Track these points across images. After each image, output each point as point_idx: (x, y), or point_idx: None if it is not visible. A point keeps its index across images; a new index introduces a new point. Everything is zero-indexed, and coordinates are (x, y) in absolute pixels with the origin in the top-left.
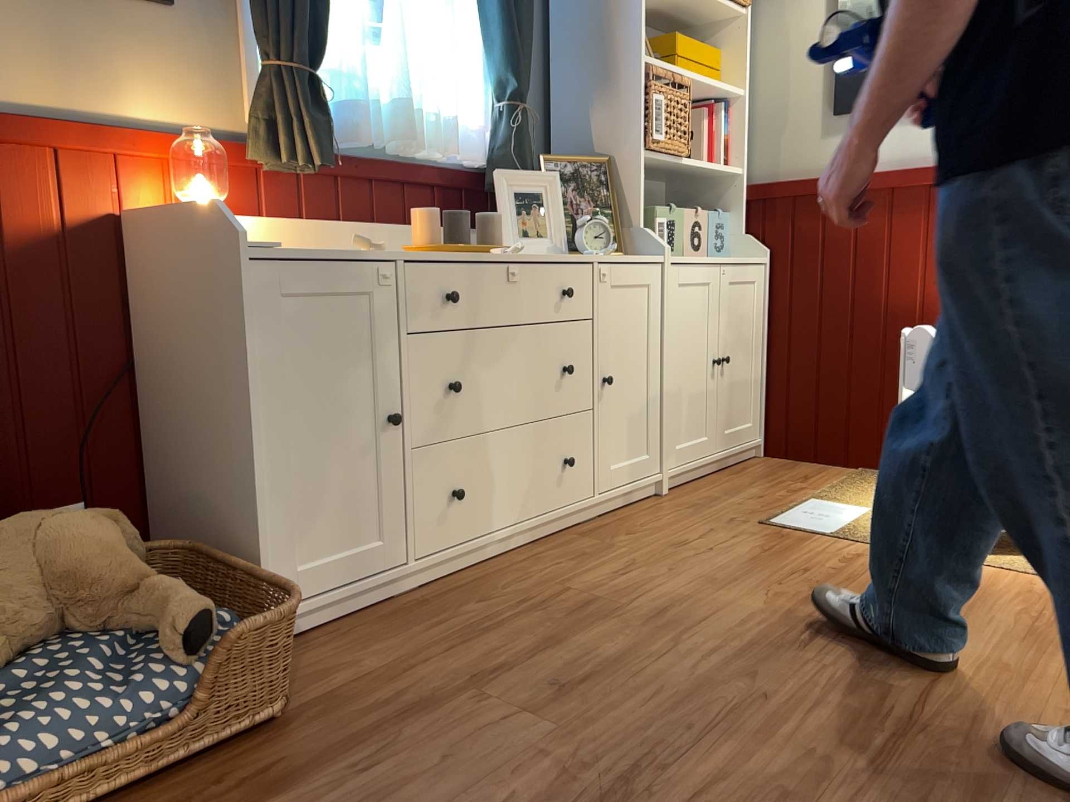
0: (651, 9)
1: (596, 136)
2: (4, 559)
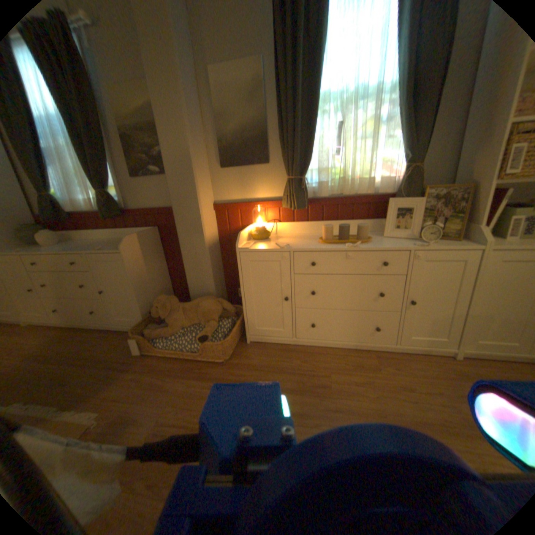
0: None
1: (475, 169)
2: (195, 306)
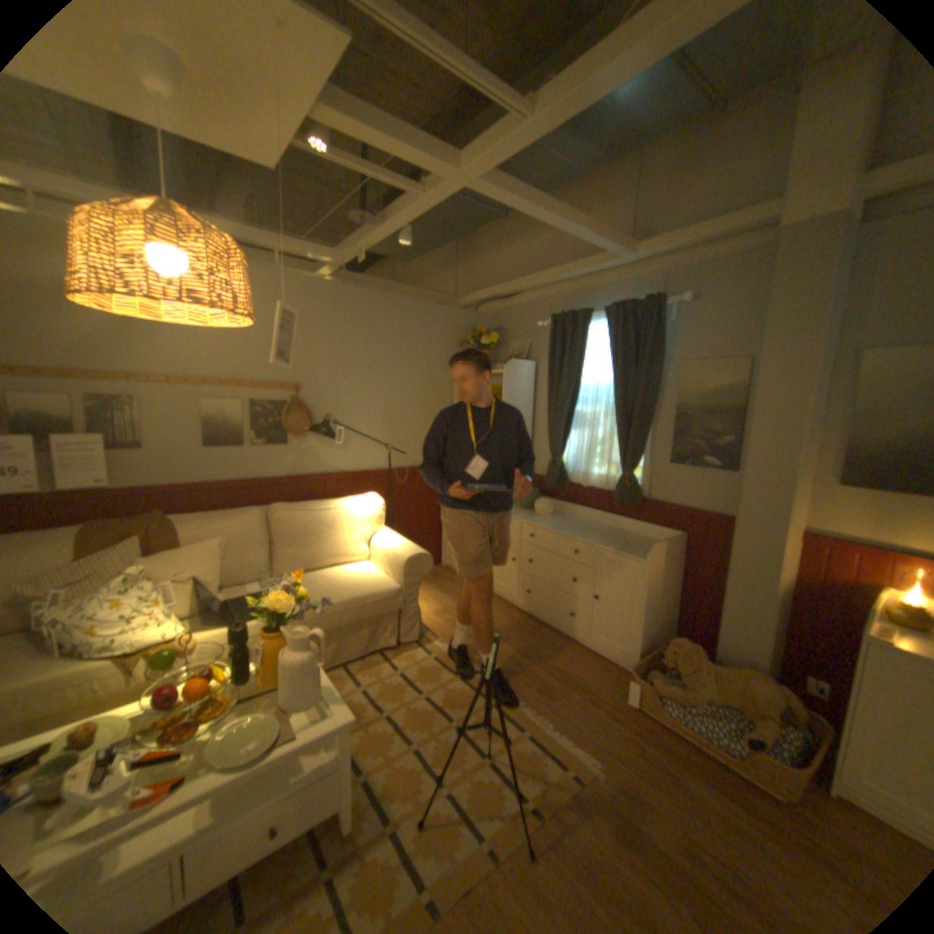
0: None
1: None
2: (737, 681)
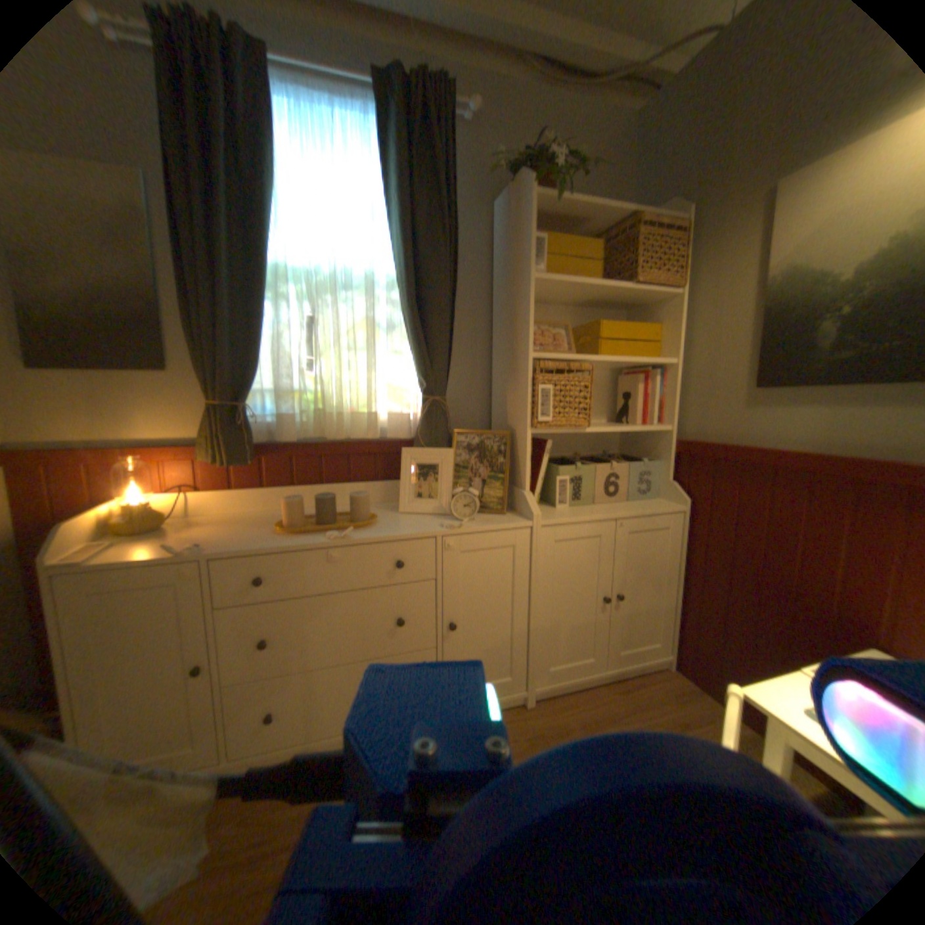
0: (589, 299)
1: (509, 411)
2: None
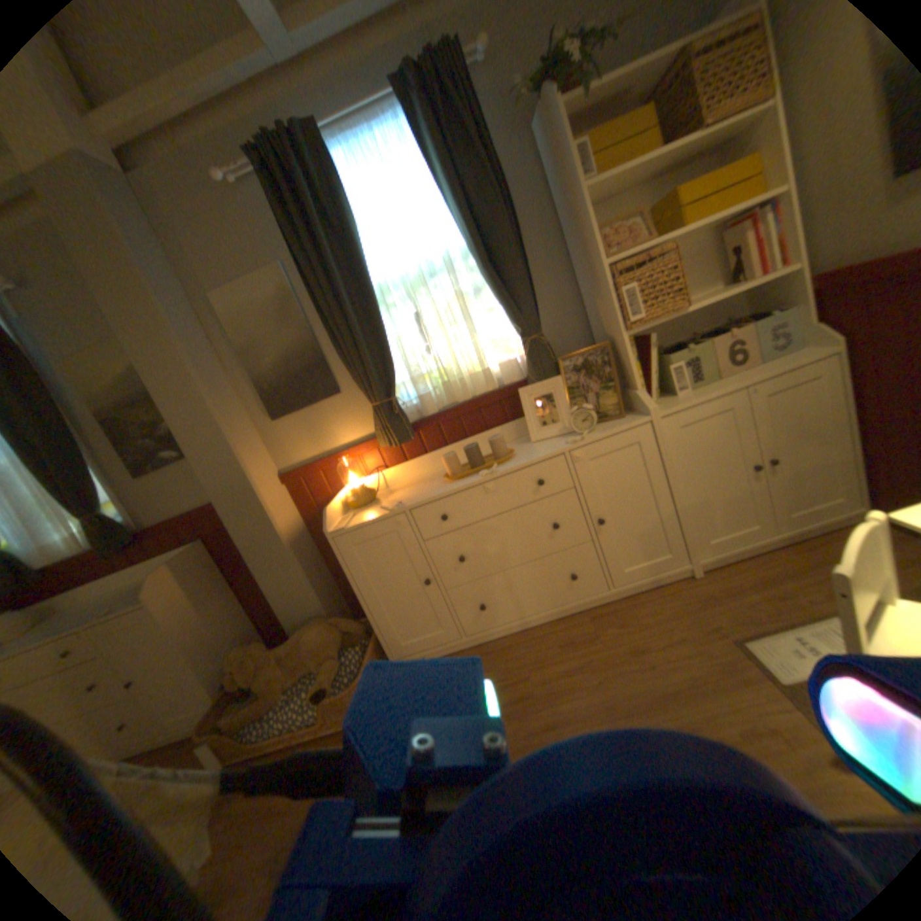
0: (660, 167)
1: (604, 321)
2: (294, 648)
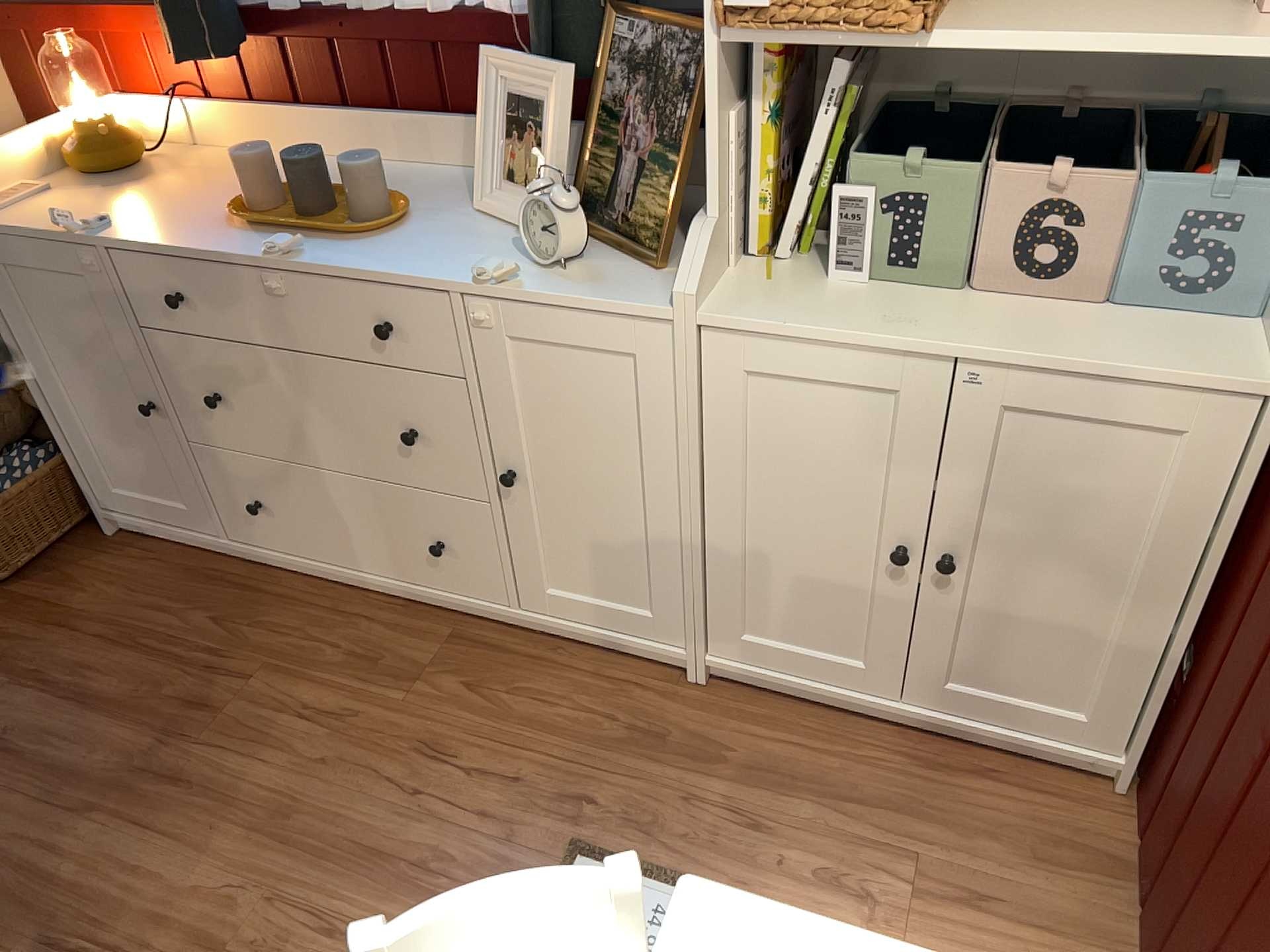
0: None
1: None
2: None
